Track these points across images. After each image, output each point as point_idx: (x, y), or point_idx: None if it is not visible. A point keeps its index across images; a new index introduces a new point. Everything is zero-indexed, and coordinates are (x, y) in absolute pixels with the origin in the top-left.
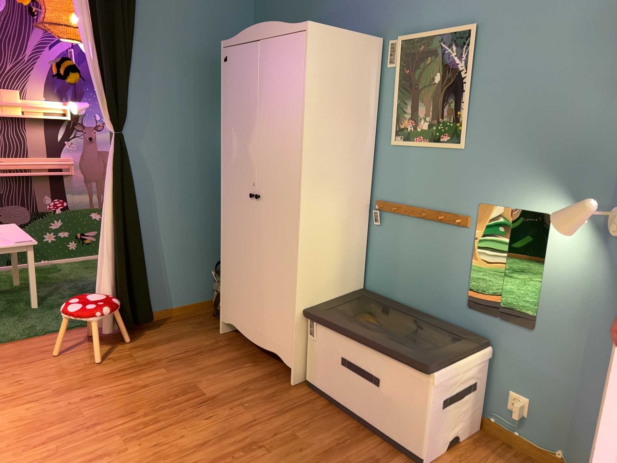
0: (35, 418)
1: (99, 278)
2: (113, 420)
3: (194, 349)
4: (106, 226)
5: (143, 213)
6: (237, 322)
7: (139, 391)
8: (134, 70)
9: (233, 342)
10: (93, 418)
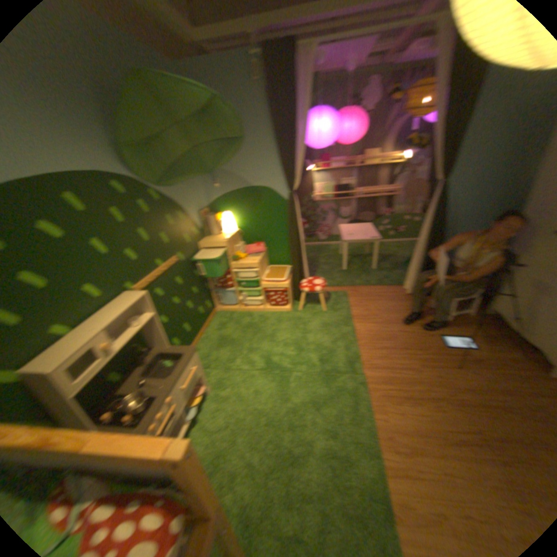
0: (377, 333)
1: (411, 265)
2: (414, 350)
3: (466, 320)
4: (423, 238)
5: (447, 230)
6: (505, 314)
7: (429, 338)
8: (466, 133)
9: (496, 323)
10: (404, 344)
